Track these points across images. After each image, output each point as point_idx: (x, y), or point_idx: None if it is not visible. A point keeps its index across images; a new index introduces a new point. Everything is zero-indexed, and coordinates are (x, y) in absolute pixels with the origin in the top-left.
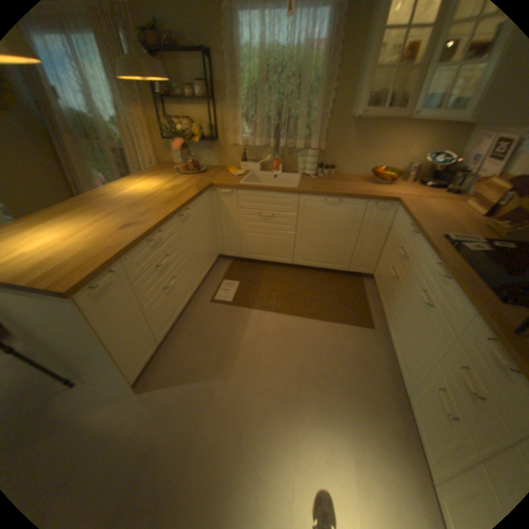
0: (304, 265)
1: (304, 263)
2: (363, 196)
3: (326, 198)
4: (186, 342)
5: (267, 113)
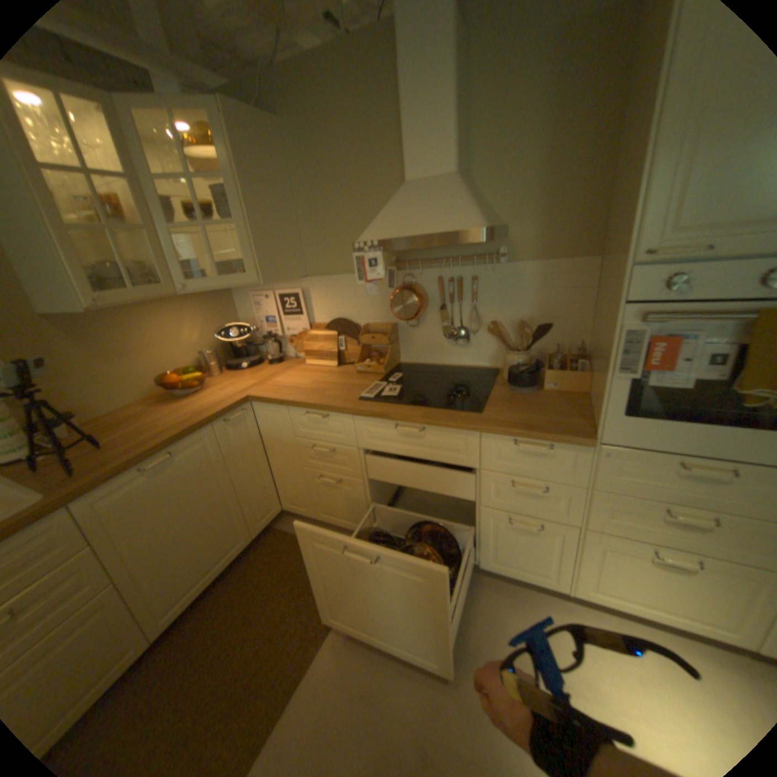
0: (179, 616)
1: (177, 612)
2: (201, 423)
3: (138, 469)
4: None
5: None
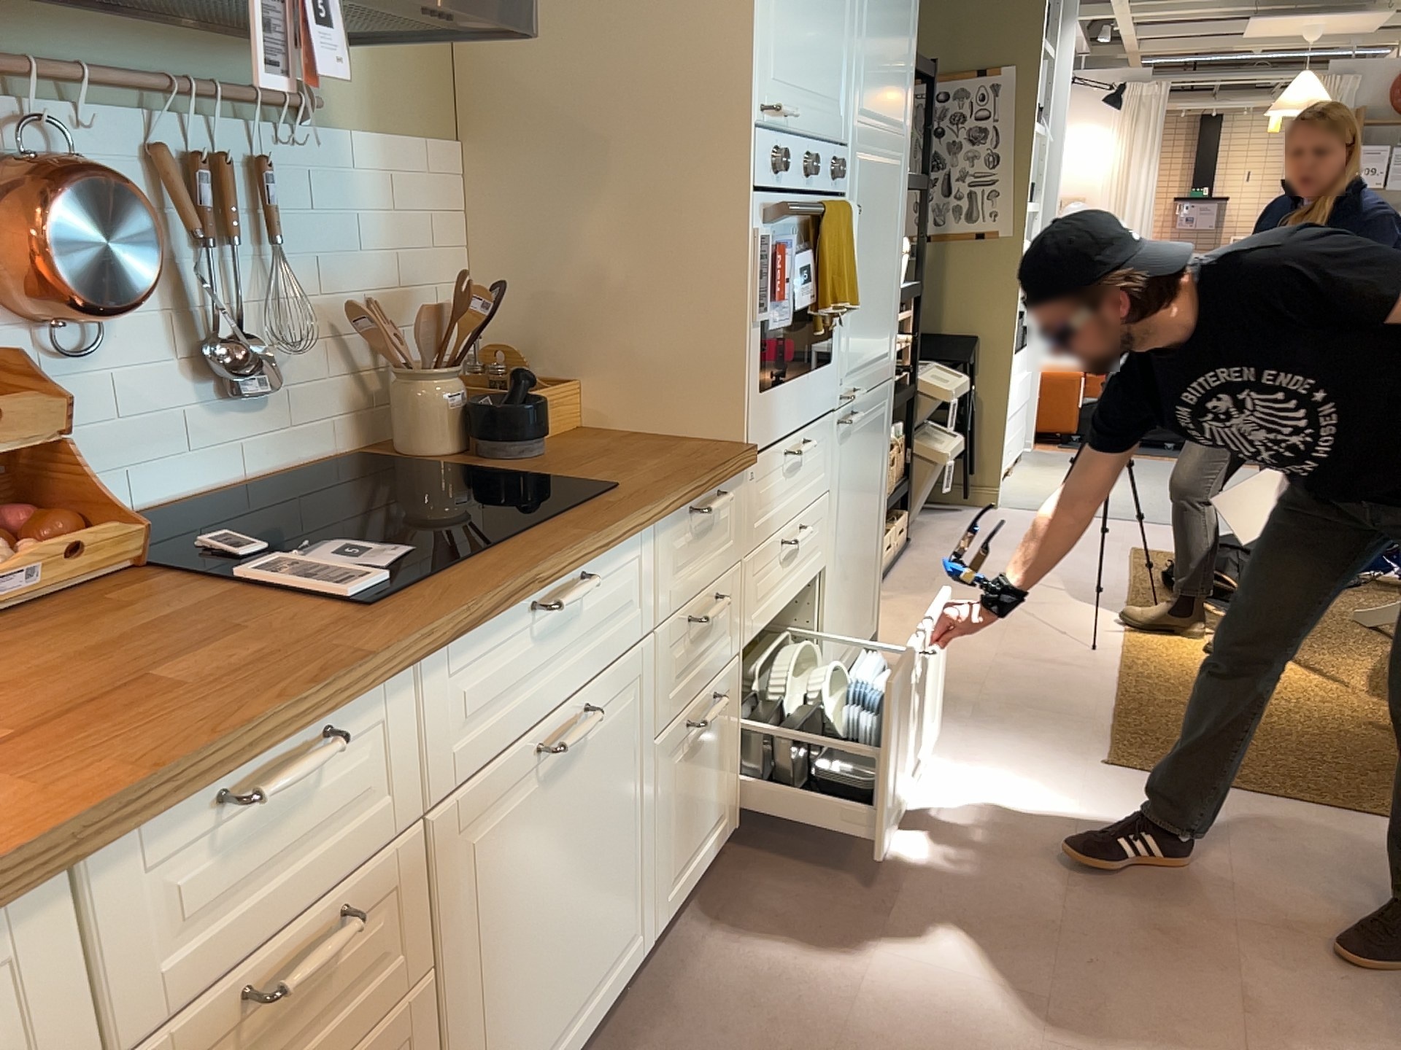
0: None
1: None
2: None
3: None
4: None
5: None
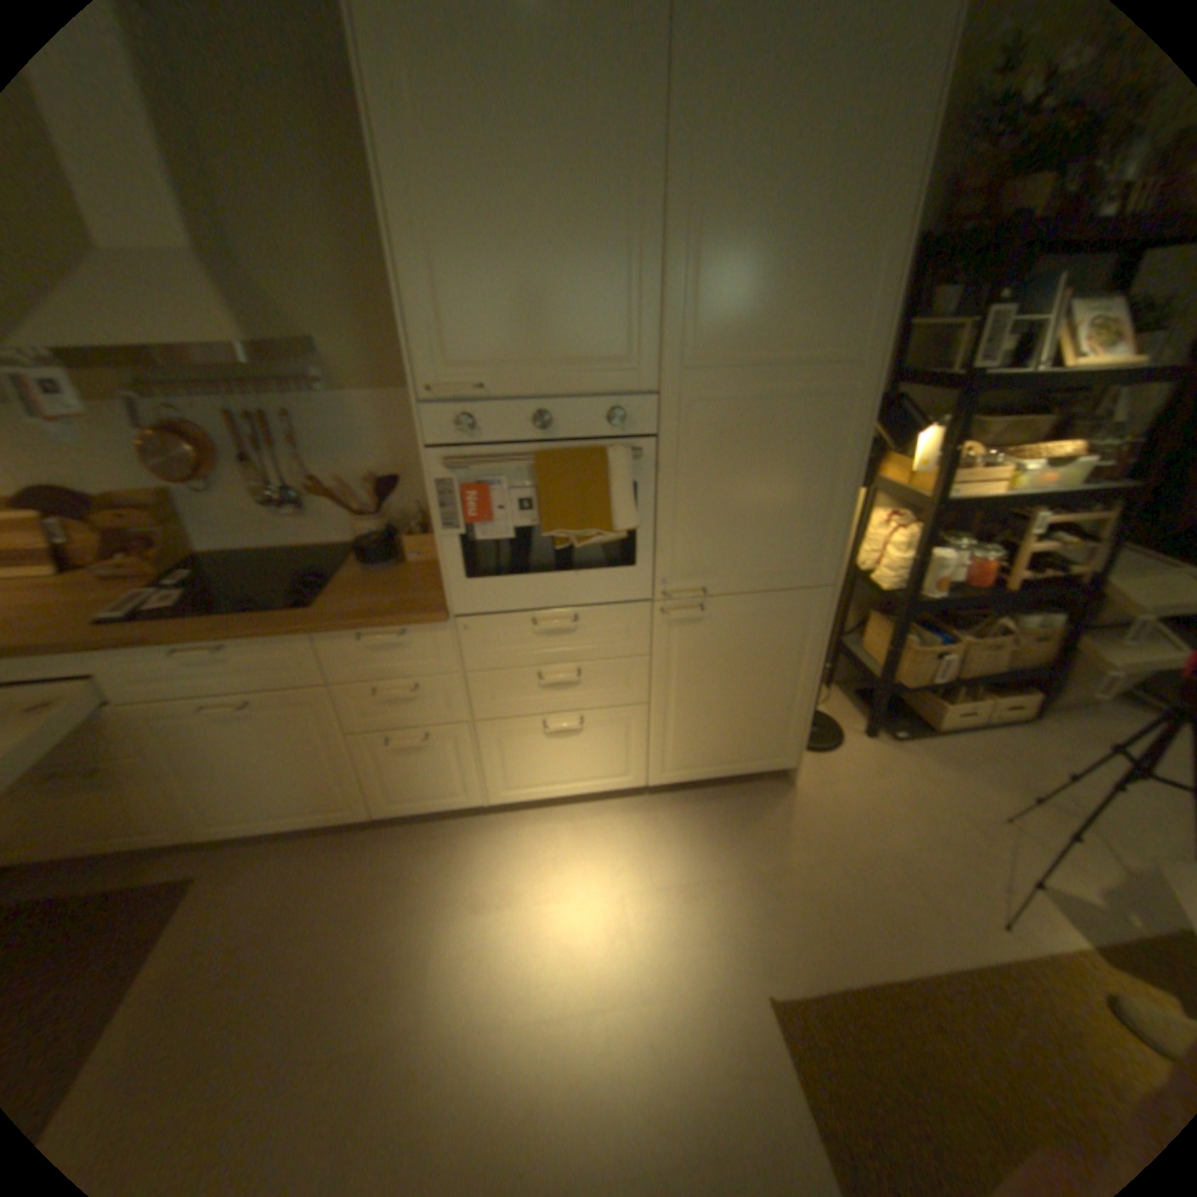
0: None
1: None
2: None
3: None
4: None
5: None
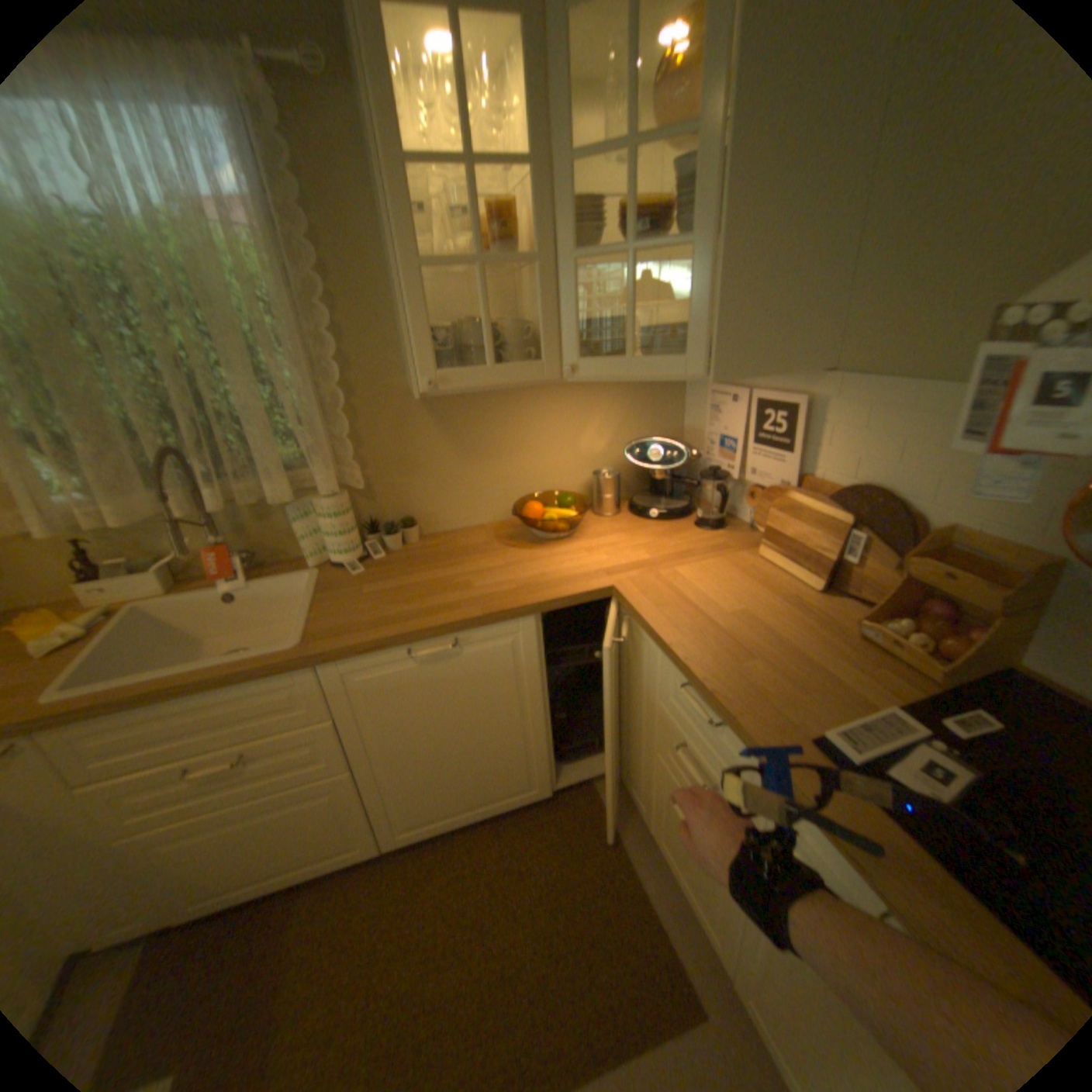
0: (421, 840)
1: (419, 836)
2: (518, 611)
3: (409, 649)
4: None
5: (116, 421)
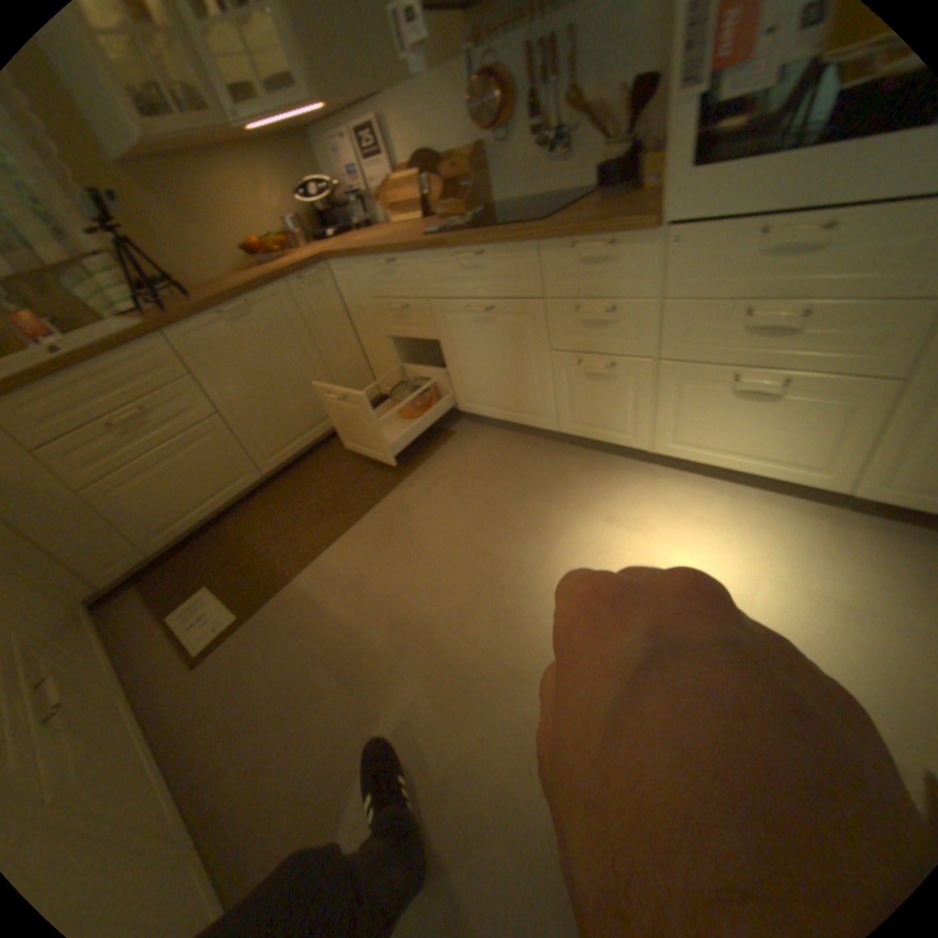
0: (283, 461)
1: (280, 457)
2: (270, 275)
3: (215, 311)
4: (243, 765)
5: None
